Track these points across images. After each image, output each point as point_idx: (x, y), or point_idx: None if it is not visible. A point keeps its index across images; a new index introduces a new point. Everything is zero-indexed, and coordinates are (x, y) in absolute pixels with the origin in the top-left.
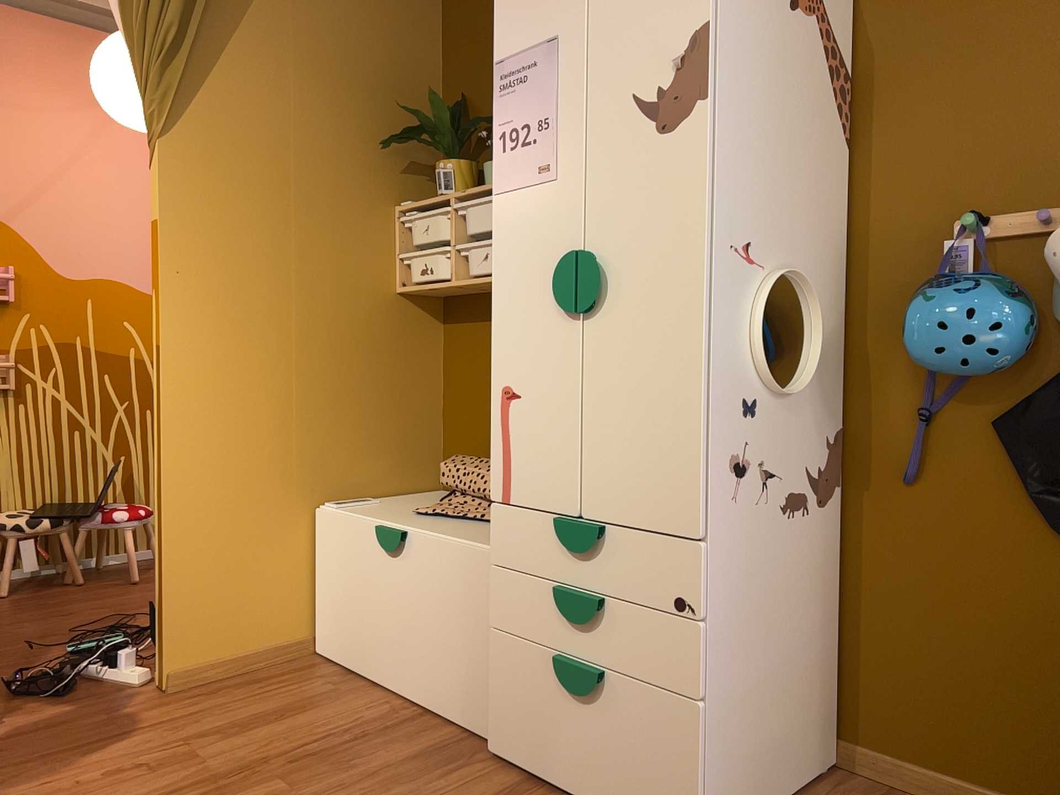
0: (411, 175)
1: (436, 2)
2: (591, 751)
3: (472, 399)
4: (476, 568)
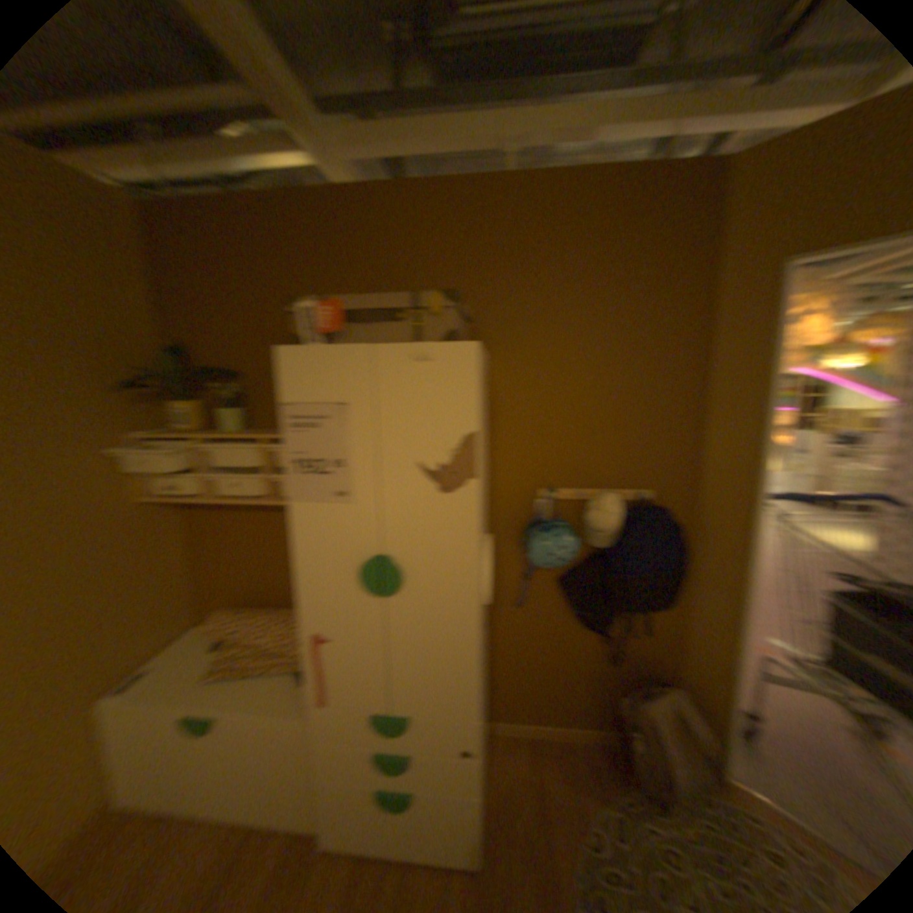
0: (128, 405)
1: (129, 253)
2: (401, 835)
3: (213, 565)
4: (285, 739)
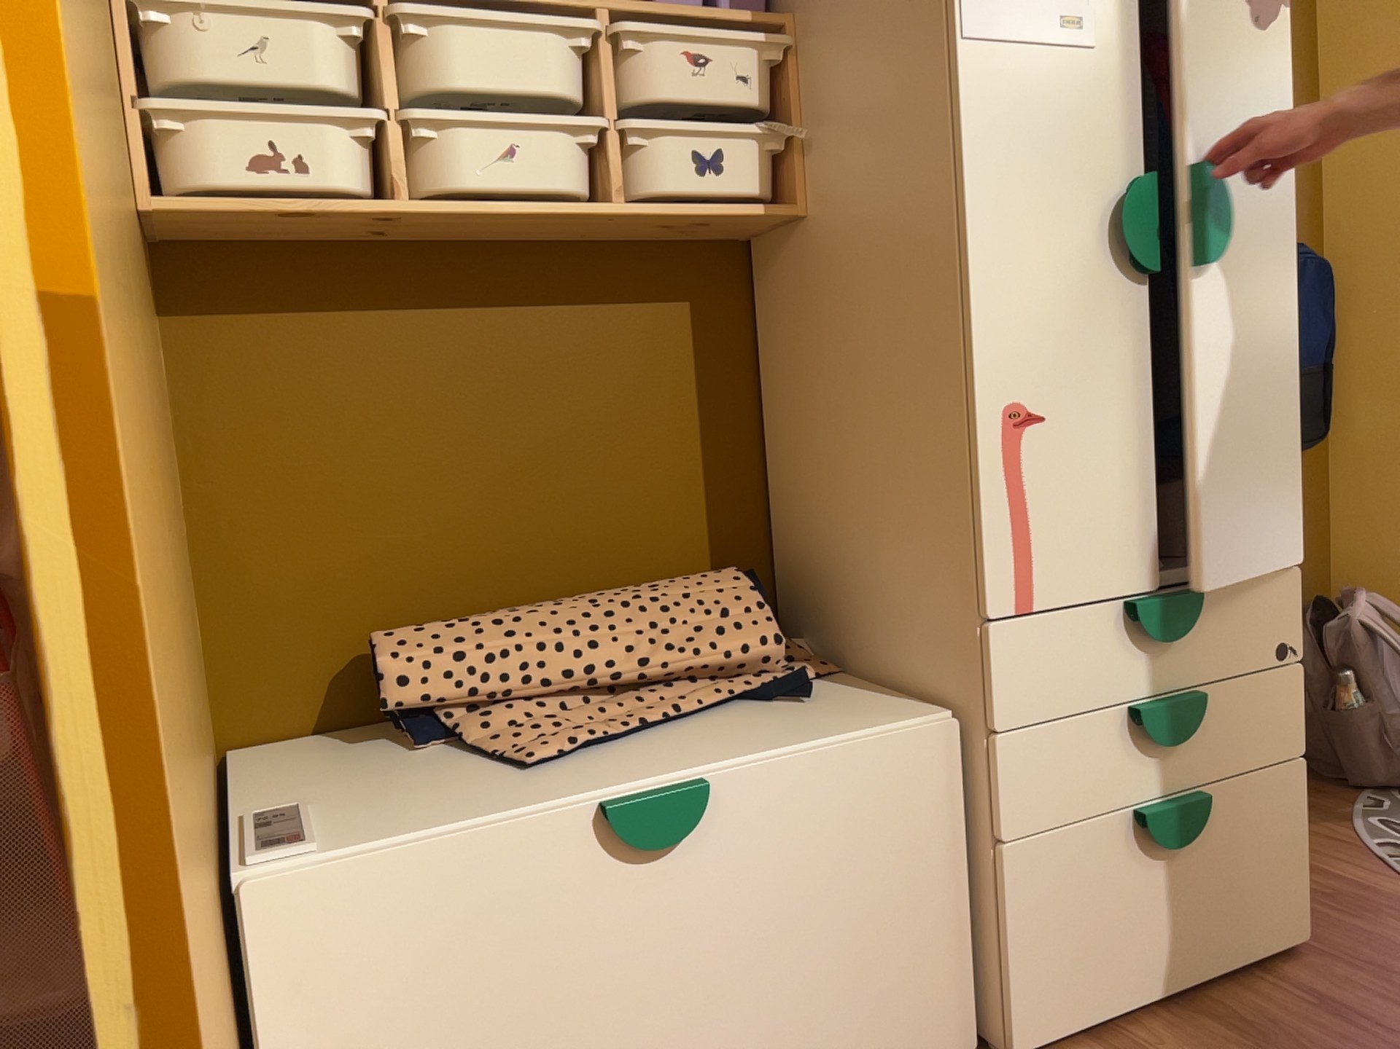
0: None
1: None
2: (1188, 910)
3: (321, 501)
4: (912, 767)
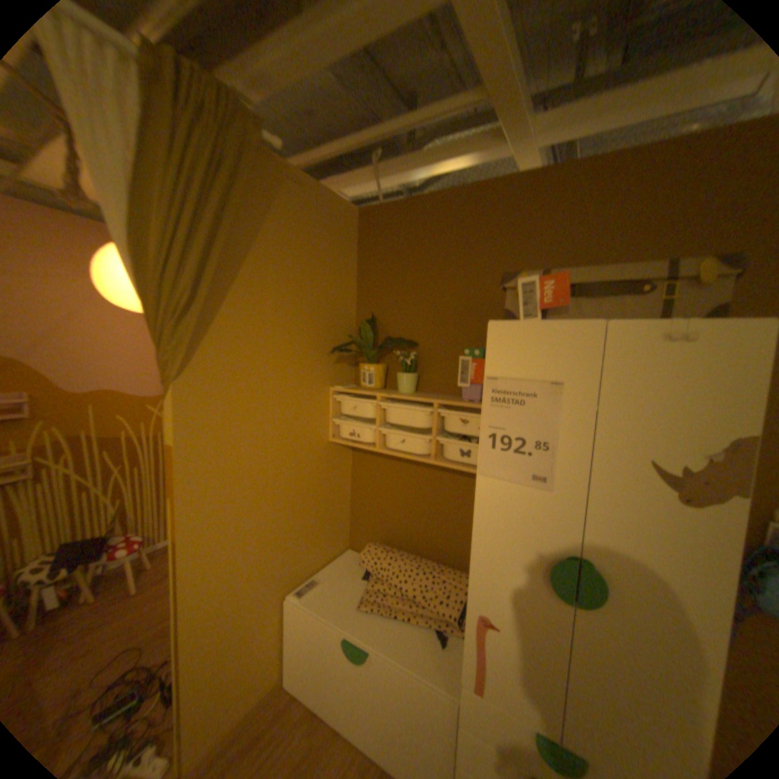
0: (338, 365)
1: (354, 250)
2: None
3: (375, 502)
4: (435, 705)
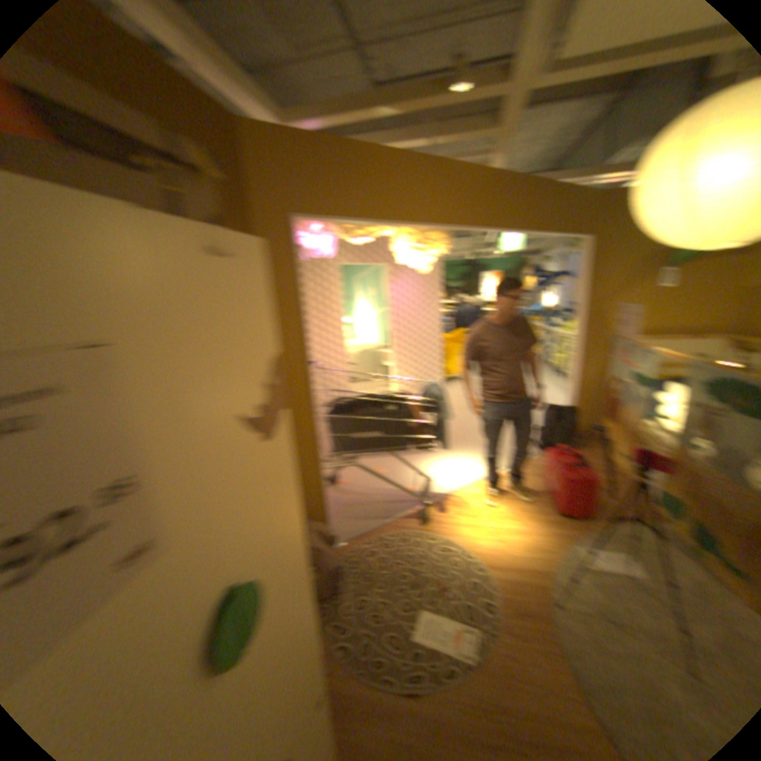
0: None
1: None
2: None
3: None
4: None
